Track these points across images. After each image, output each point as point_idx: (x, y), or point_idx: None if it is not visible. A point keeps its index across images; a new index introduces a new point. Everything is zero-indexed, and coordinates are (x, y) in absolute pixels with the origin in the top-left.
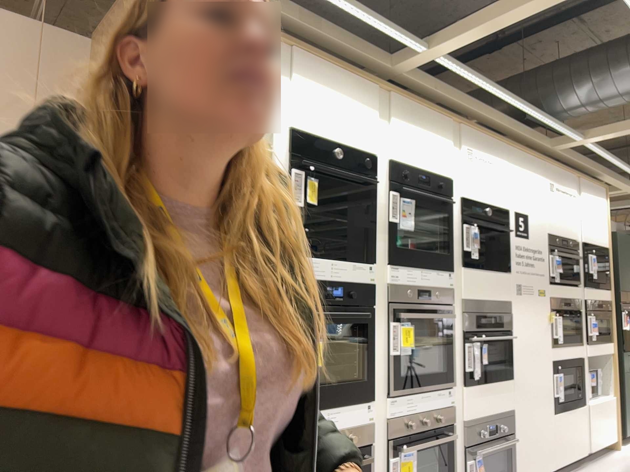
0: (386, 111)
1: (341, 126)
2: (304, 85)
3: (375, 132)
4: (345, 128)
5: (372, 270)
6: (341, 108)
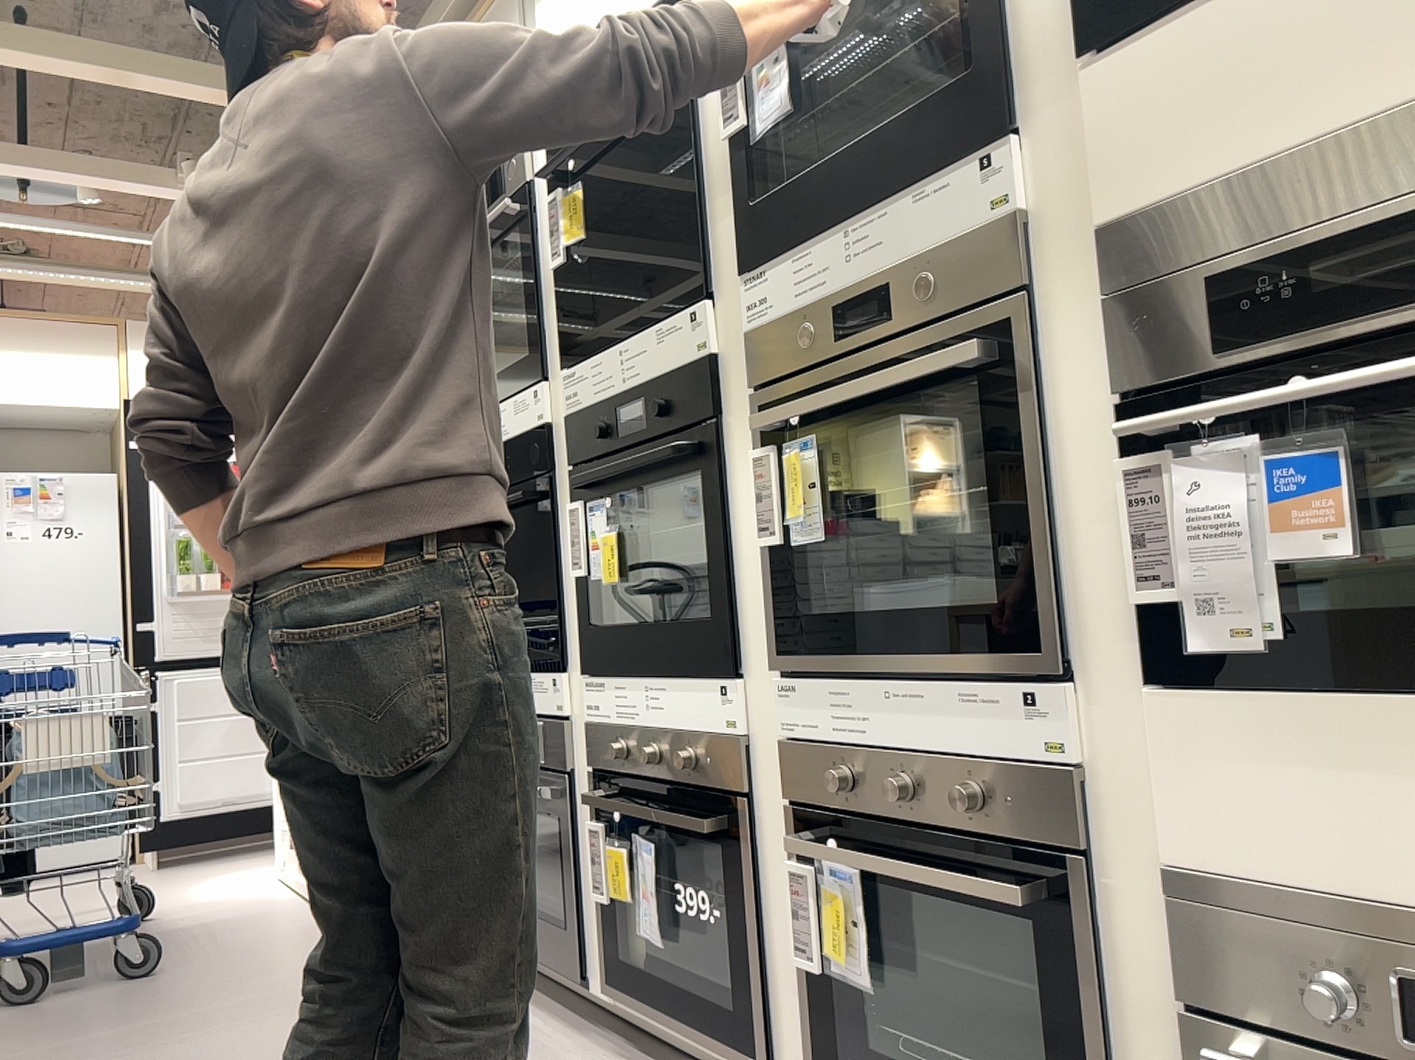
0: None
1: (602, 1)
2: None
3: None
4: None
5: (701, 318)
6: None
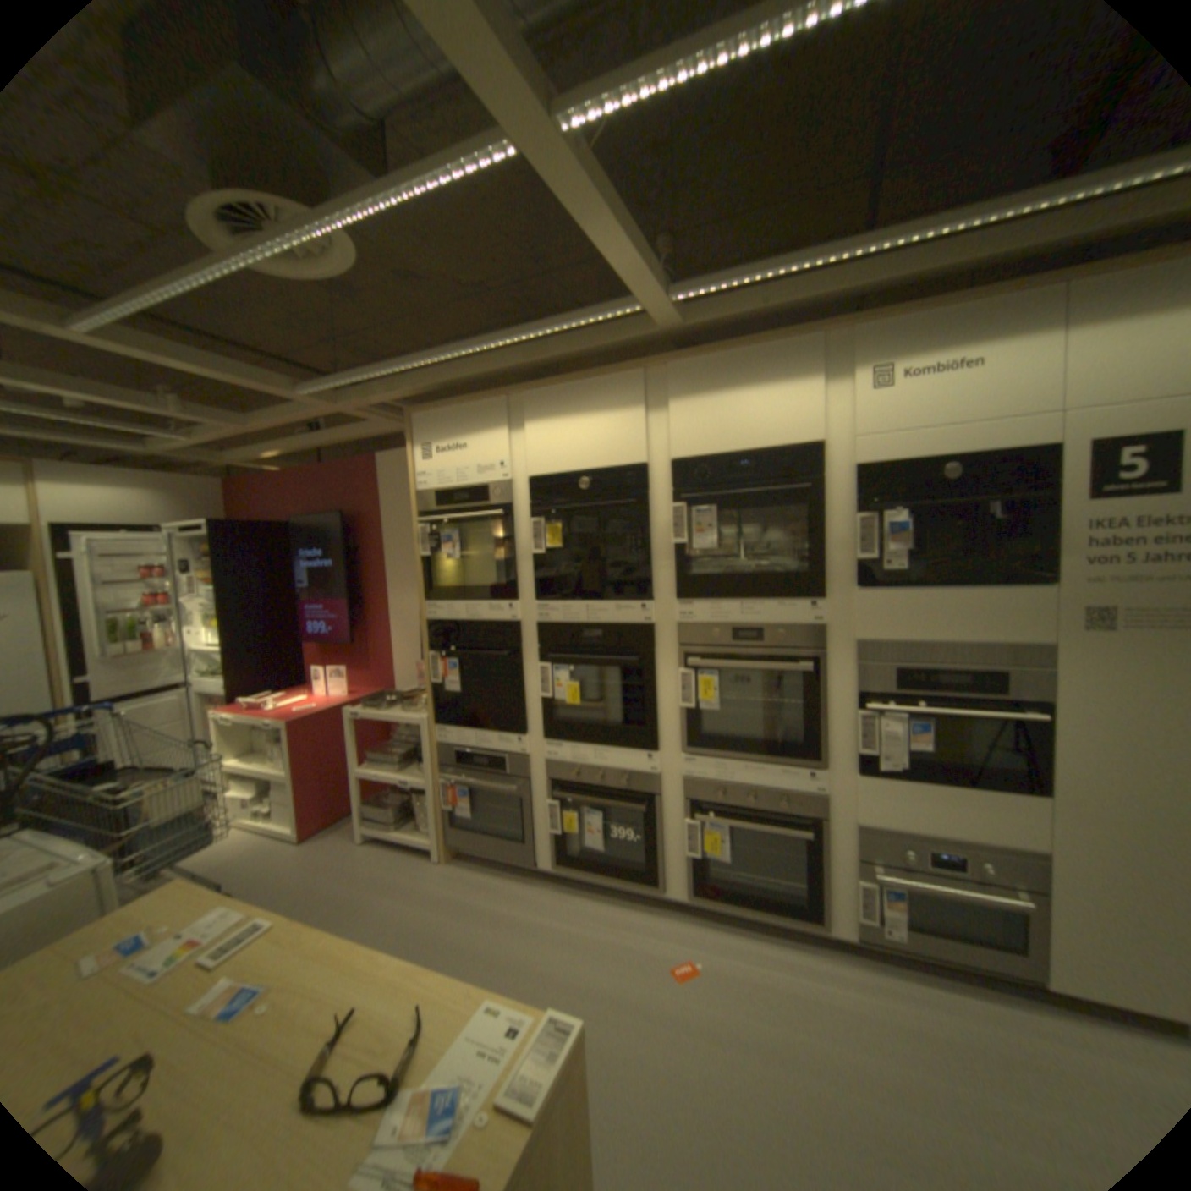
0: (665, 386)
1: (585, 446)
2: (533, 421)
3: (648, 426)
4: (591, 445)
5: (648, 611)
6: (584, 423)
